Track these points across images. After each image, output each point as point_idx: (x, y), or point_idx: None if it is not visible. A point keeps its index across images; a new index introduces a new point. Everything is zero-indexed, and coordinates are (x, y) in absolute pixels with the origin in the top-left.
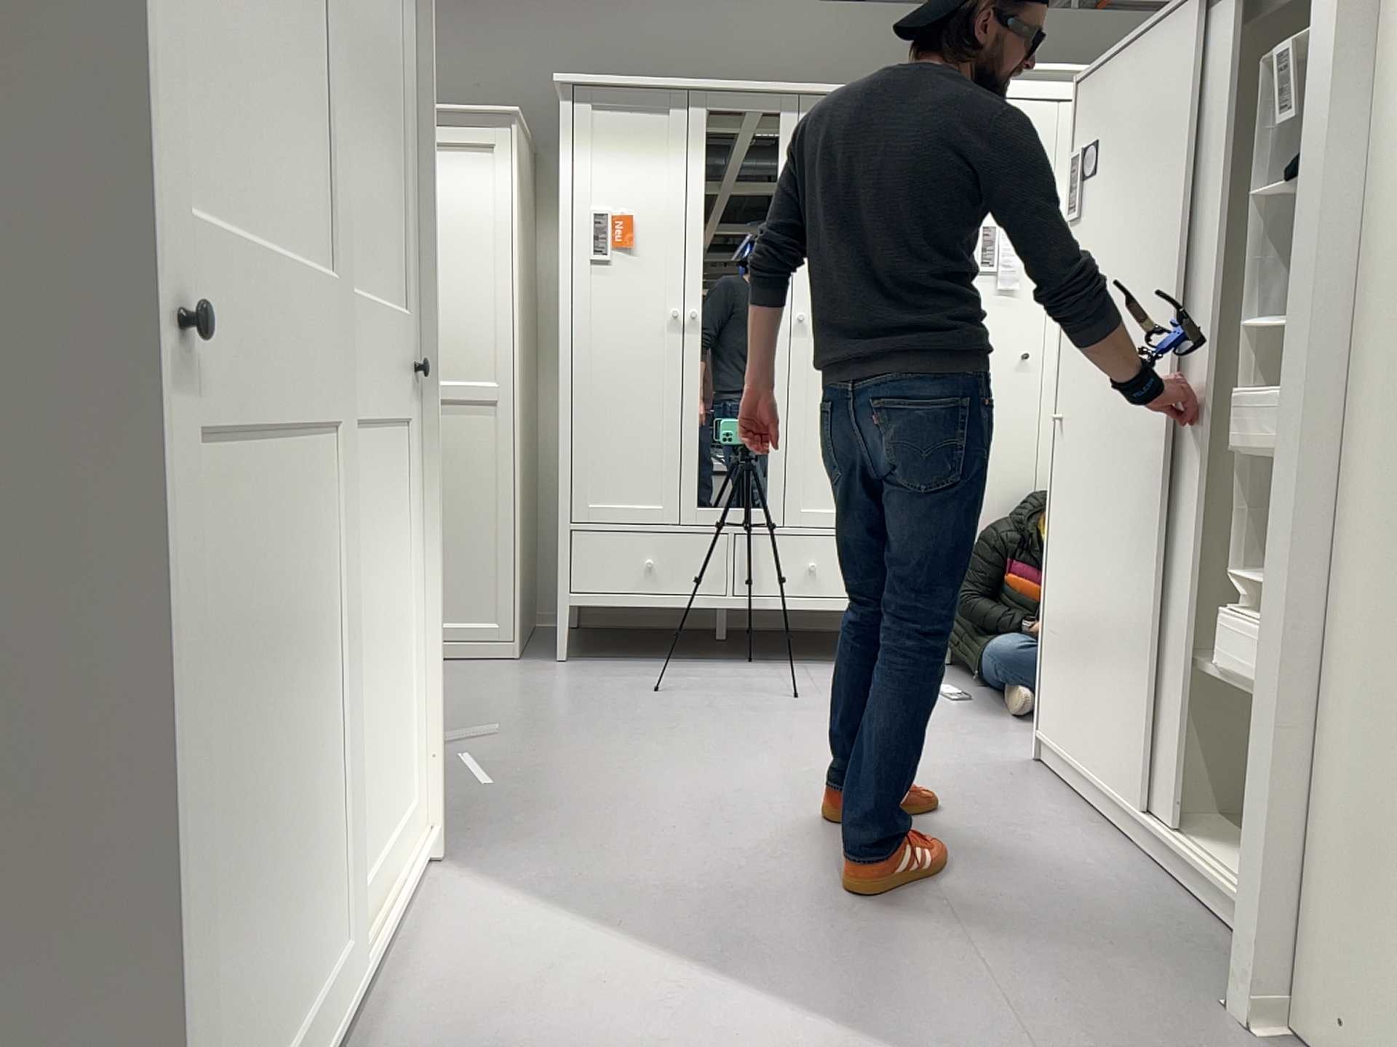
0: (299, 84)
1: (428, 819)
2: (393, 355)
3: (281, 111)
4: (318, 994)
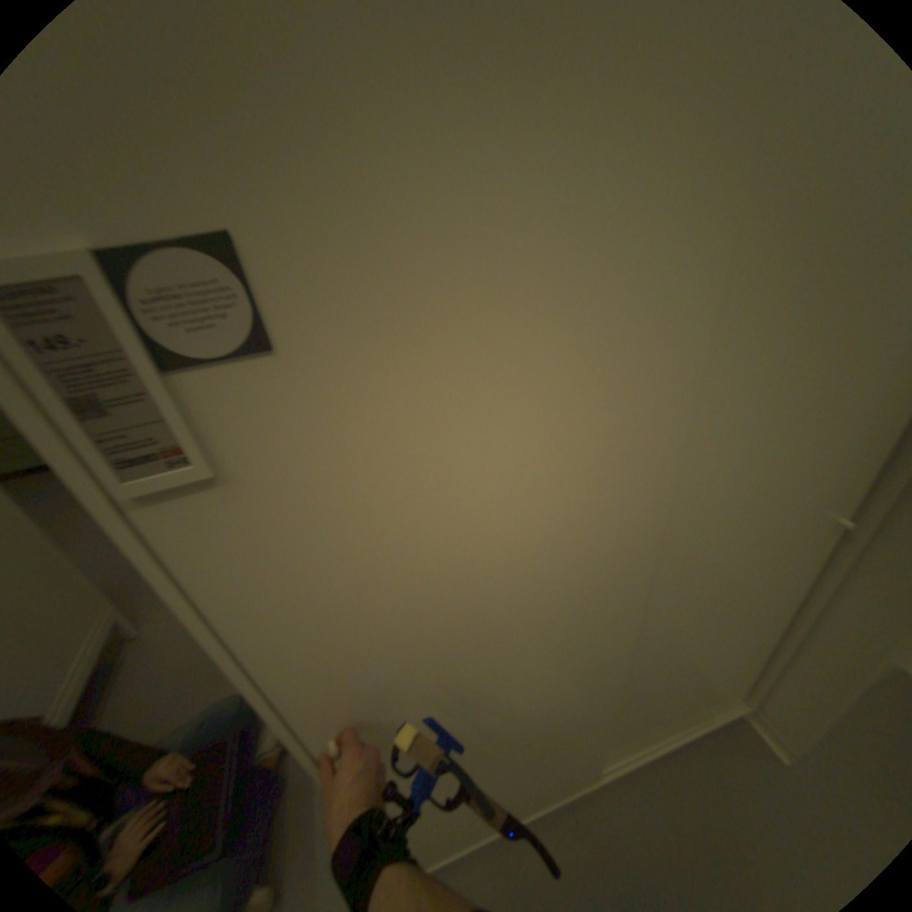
0: None
1: None
2: None
3: None
4: None
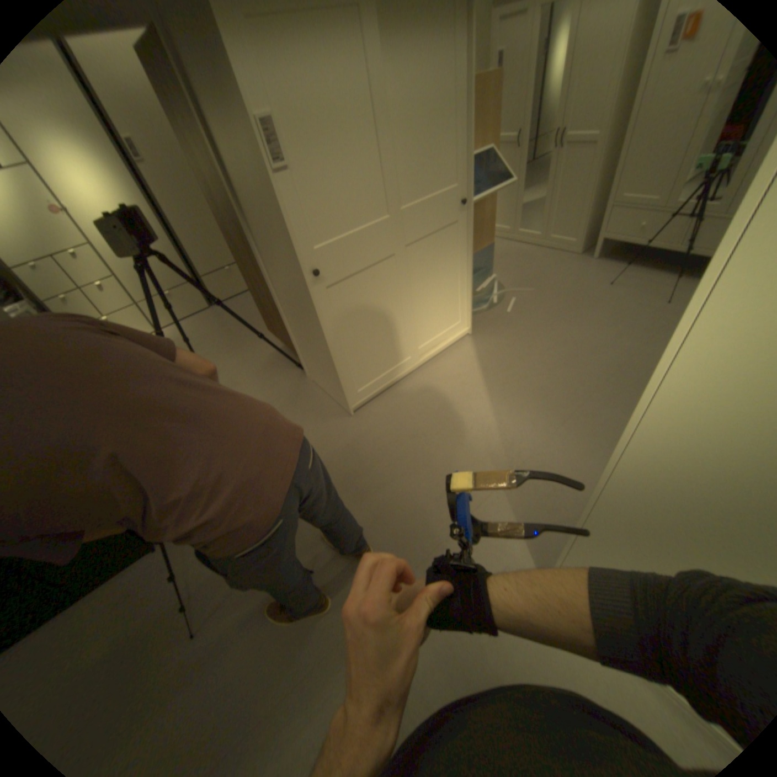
0: (368, 171)
1: (468, 324)
2: (447, 205)
3: (359, 188)
4: (398, 365)
